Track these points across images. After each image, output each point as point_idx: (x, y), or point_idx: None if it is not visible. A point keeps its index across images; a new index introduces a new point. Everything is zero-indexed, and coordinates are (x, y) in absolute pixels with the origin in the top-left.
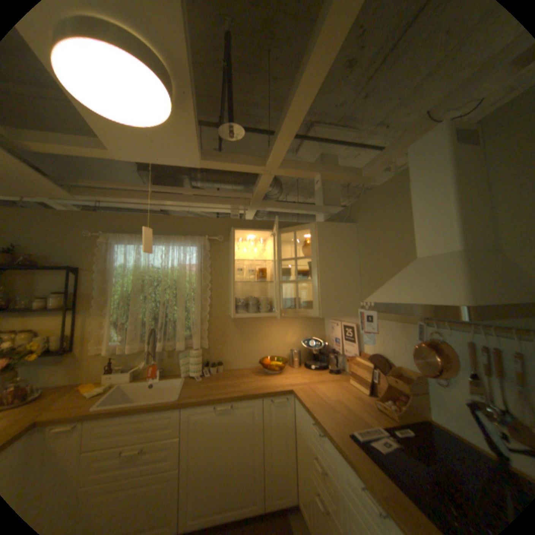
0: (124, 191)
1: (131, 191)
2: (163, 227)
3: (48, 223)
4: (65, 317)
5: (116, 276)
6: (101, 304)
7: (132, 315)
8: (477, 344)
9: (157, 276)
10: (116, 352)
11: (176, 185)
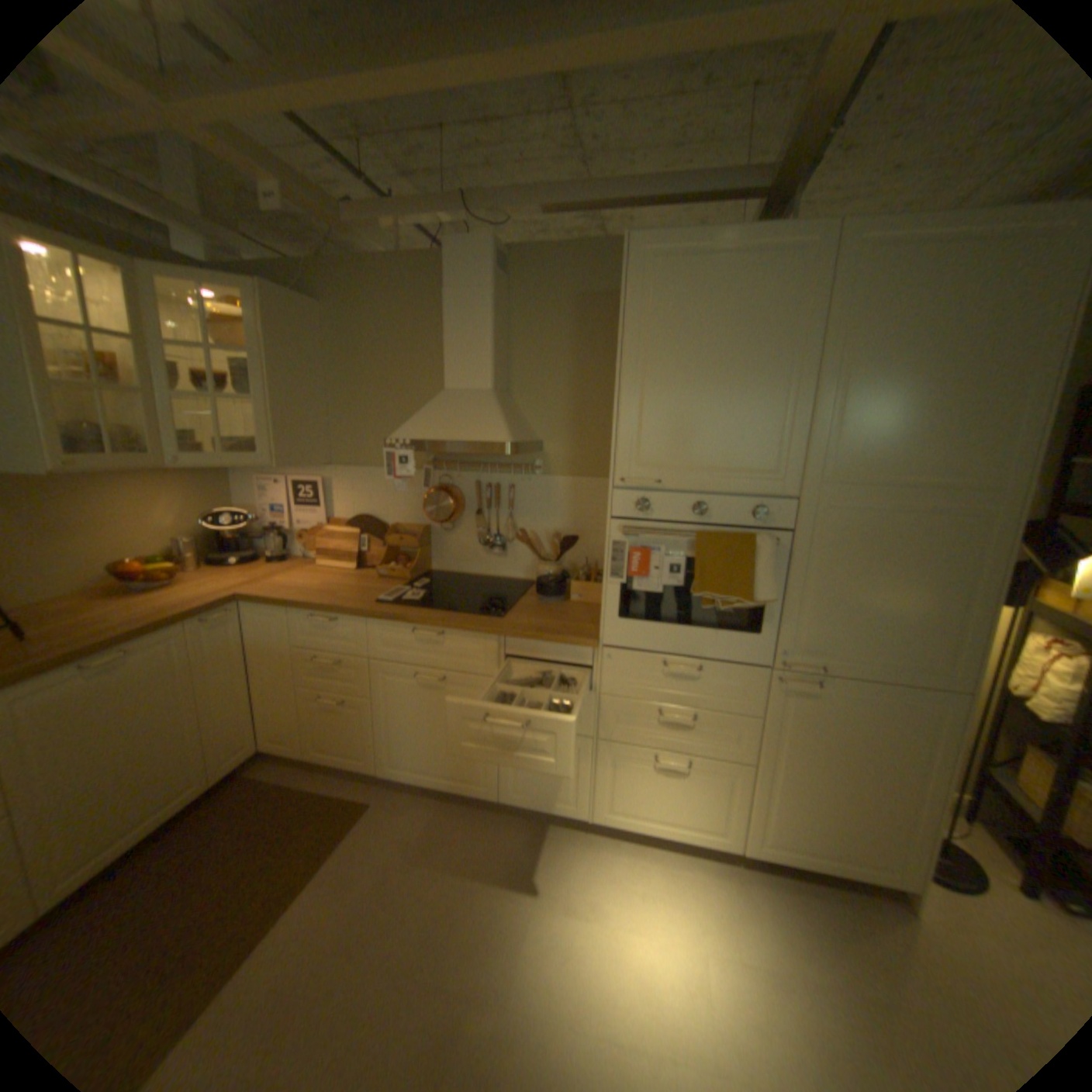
0: None
1: None
2: None
3: None
4: None
5: None
6: None
7: None
8: (481, 482)
9: None
10: None
11: None
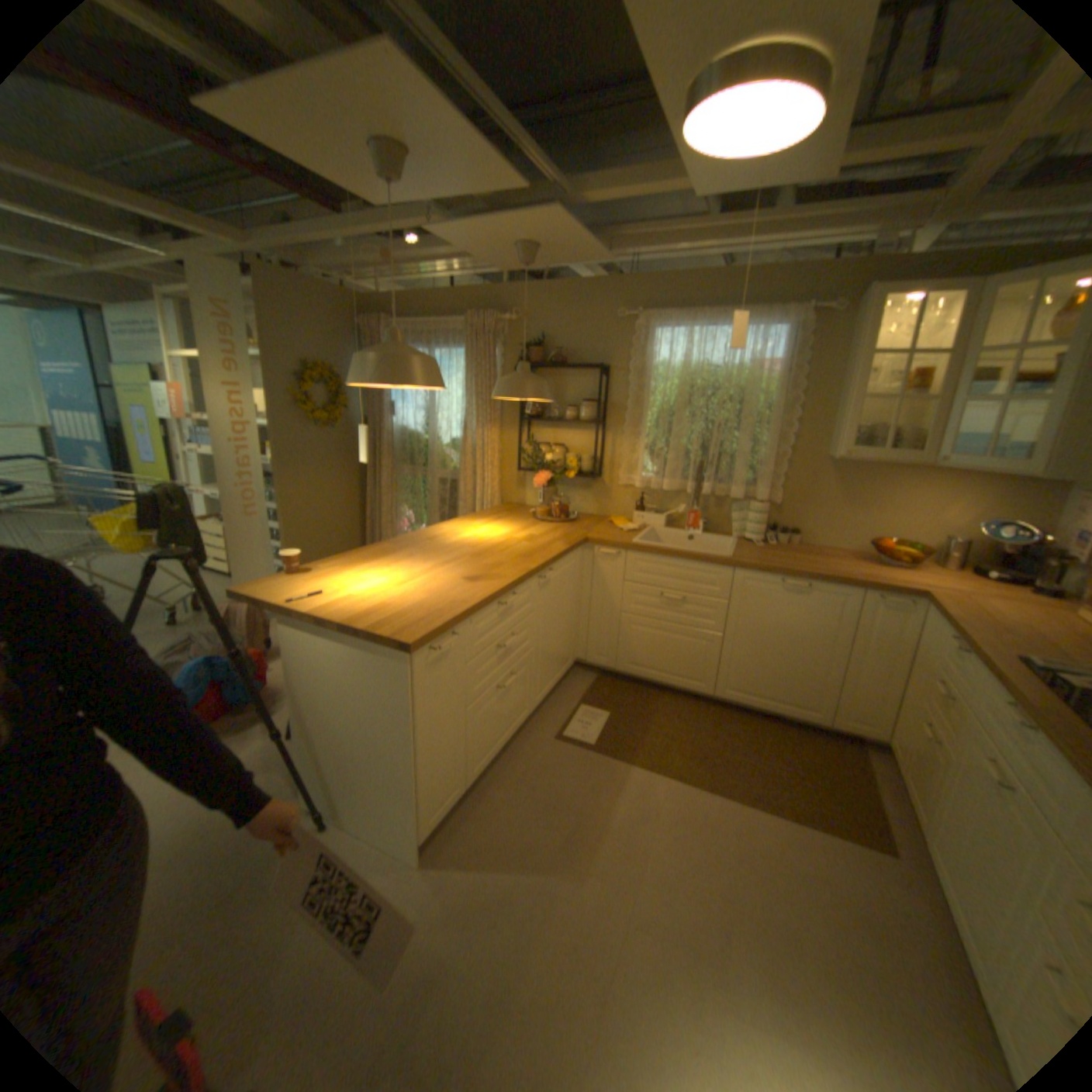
0: (676, 230)
1: (687, 229)
2: (732, 292)
3: (575, 300)
4: (597, 433)
5: (656, 380)
6: (634, 419)
7: (673, 438)
8: None
9: (713, 381)
10: (650, 486)
11: (766, 197)
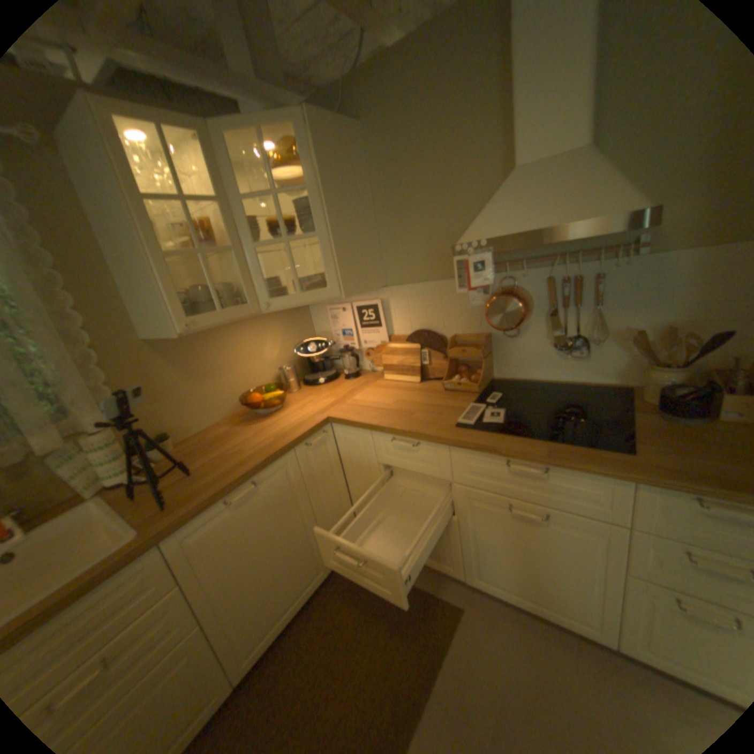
0: None
1: None
2: None
3: None
4: None
5: None
6: None
7: None
8: (555, 276)
9: None
10: None
11: None
